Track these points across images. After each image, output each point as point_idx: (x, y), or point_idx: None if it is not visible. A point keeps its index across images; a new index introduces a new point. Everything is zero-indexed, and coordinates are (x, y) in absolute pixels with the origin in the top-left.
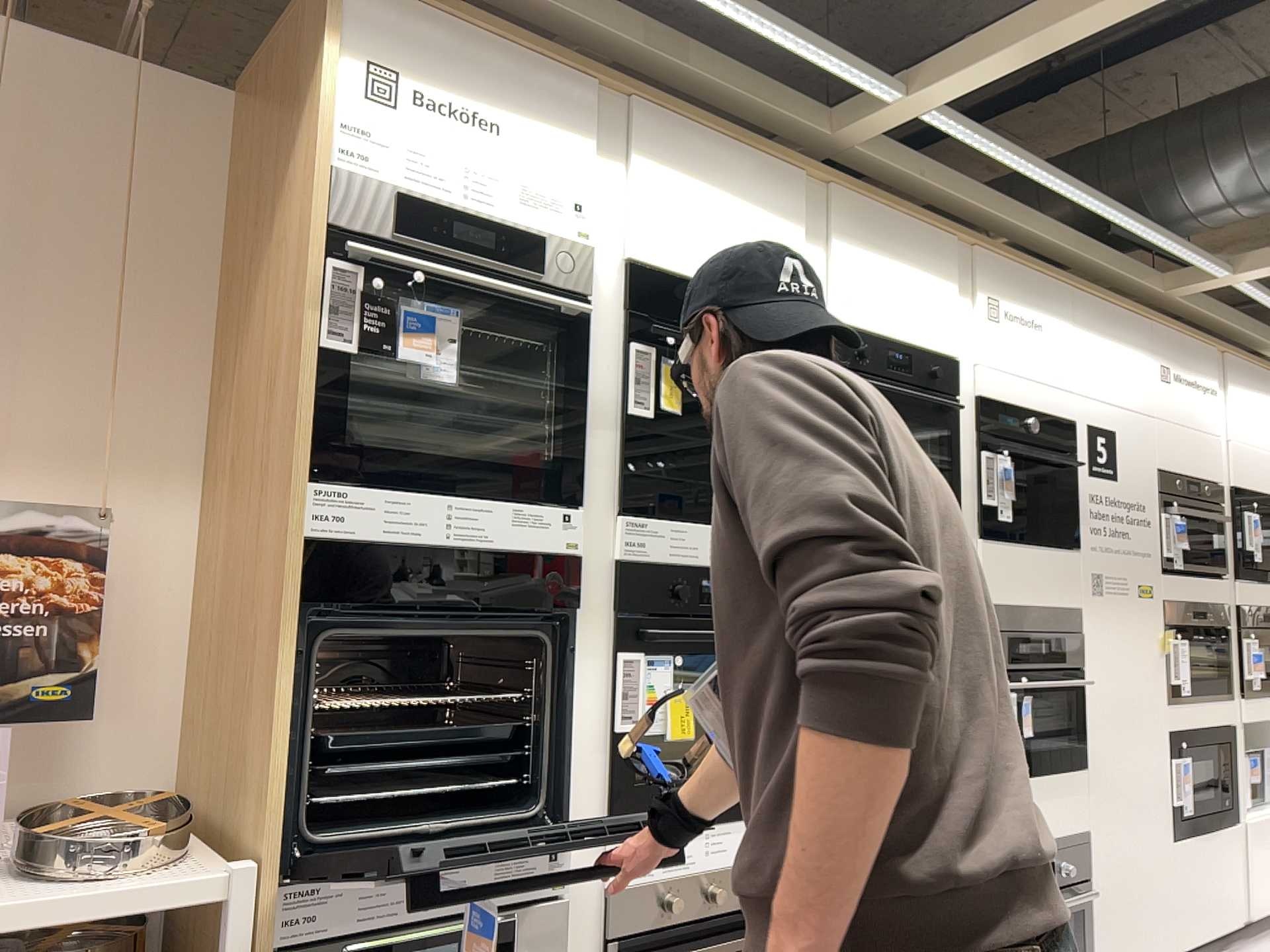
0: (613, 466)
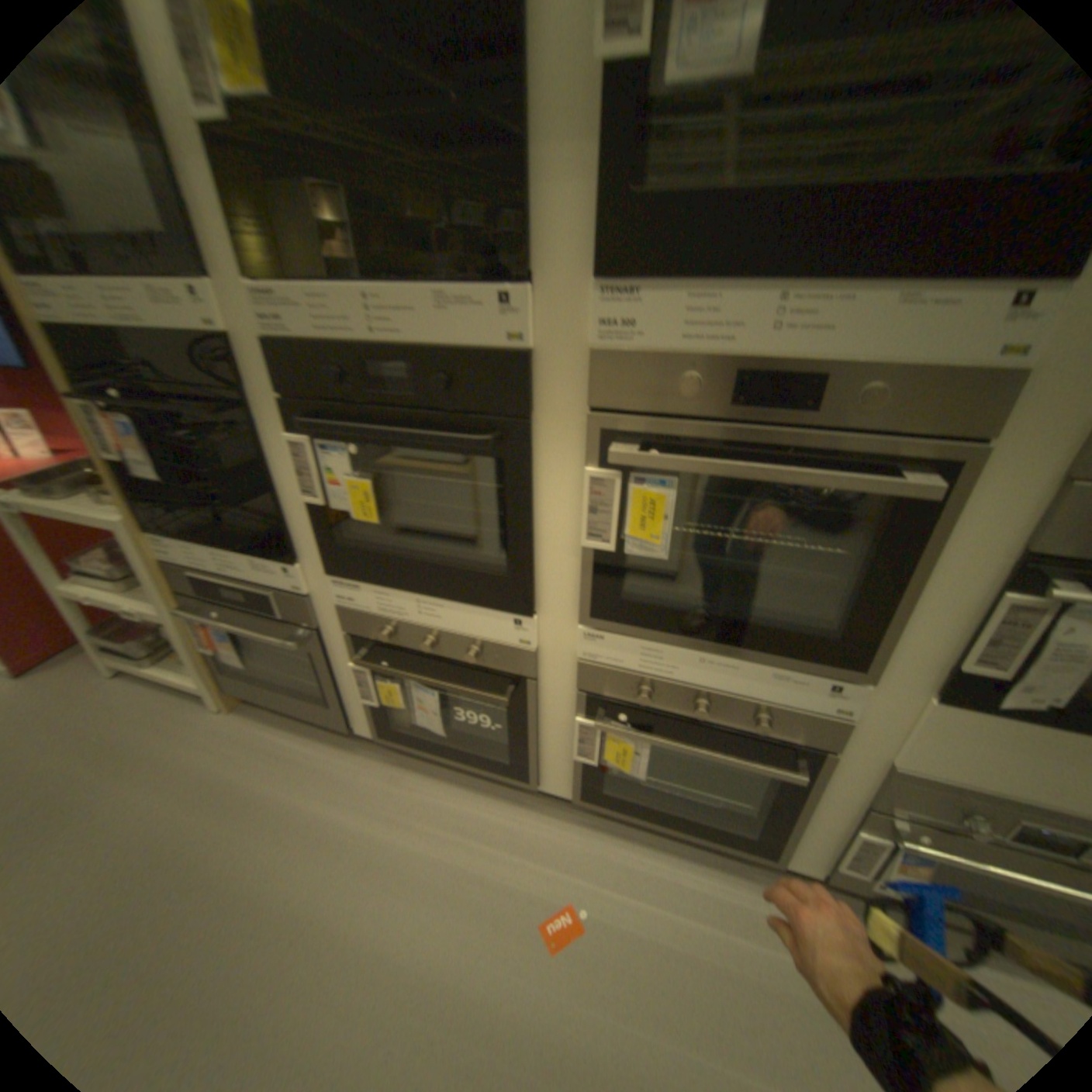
0: (217, 210)
